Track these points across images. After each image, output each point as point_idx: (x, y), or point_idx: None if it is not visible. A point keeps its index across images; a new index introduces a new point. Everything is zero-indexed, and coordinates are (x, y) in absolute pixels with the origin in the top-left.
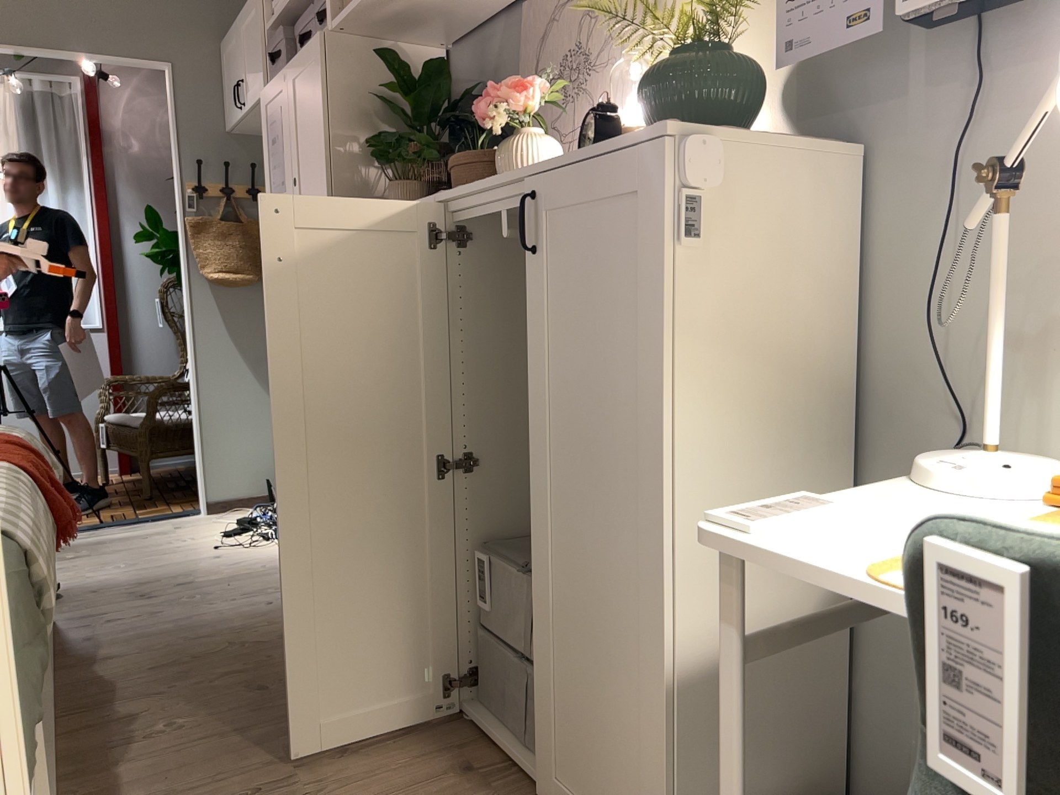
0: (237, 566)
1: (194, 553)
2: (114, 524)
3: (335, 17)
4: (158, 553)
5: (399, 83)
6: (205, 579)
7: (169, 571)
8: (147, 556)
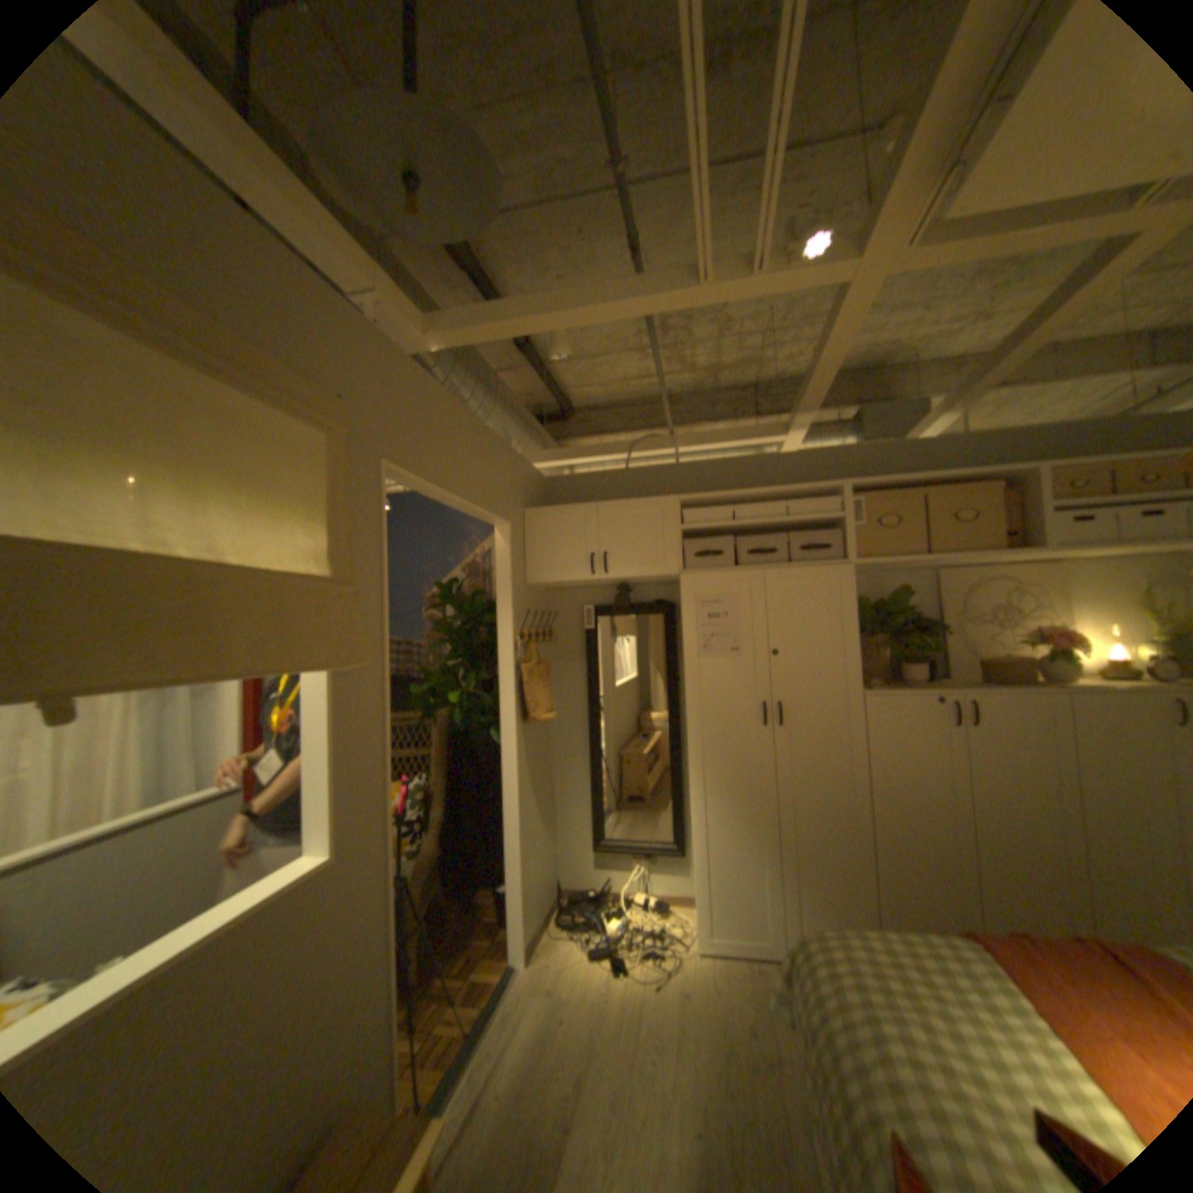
0: (725, 995)
1: (657, 1008)
2: (479, 1034)
3: (865, 561)
4: (628, 1028)
5: (859, 599)
6: (747, 1020)
7: (704, 1036)
8: (633, 1038)
